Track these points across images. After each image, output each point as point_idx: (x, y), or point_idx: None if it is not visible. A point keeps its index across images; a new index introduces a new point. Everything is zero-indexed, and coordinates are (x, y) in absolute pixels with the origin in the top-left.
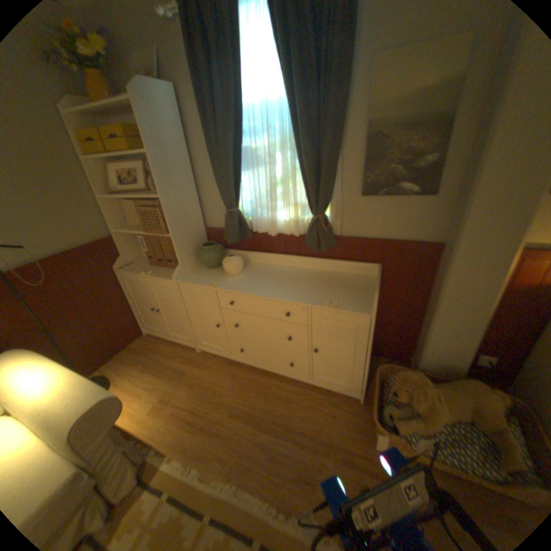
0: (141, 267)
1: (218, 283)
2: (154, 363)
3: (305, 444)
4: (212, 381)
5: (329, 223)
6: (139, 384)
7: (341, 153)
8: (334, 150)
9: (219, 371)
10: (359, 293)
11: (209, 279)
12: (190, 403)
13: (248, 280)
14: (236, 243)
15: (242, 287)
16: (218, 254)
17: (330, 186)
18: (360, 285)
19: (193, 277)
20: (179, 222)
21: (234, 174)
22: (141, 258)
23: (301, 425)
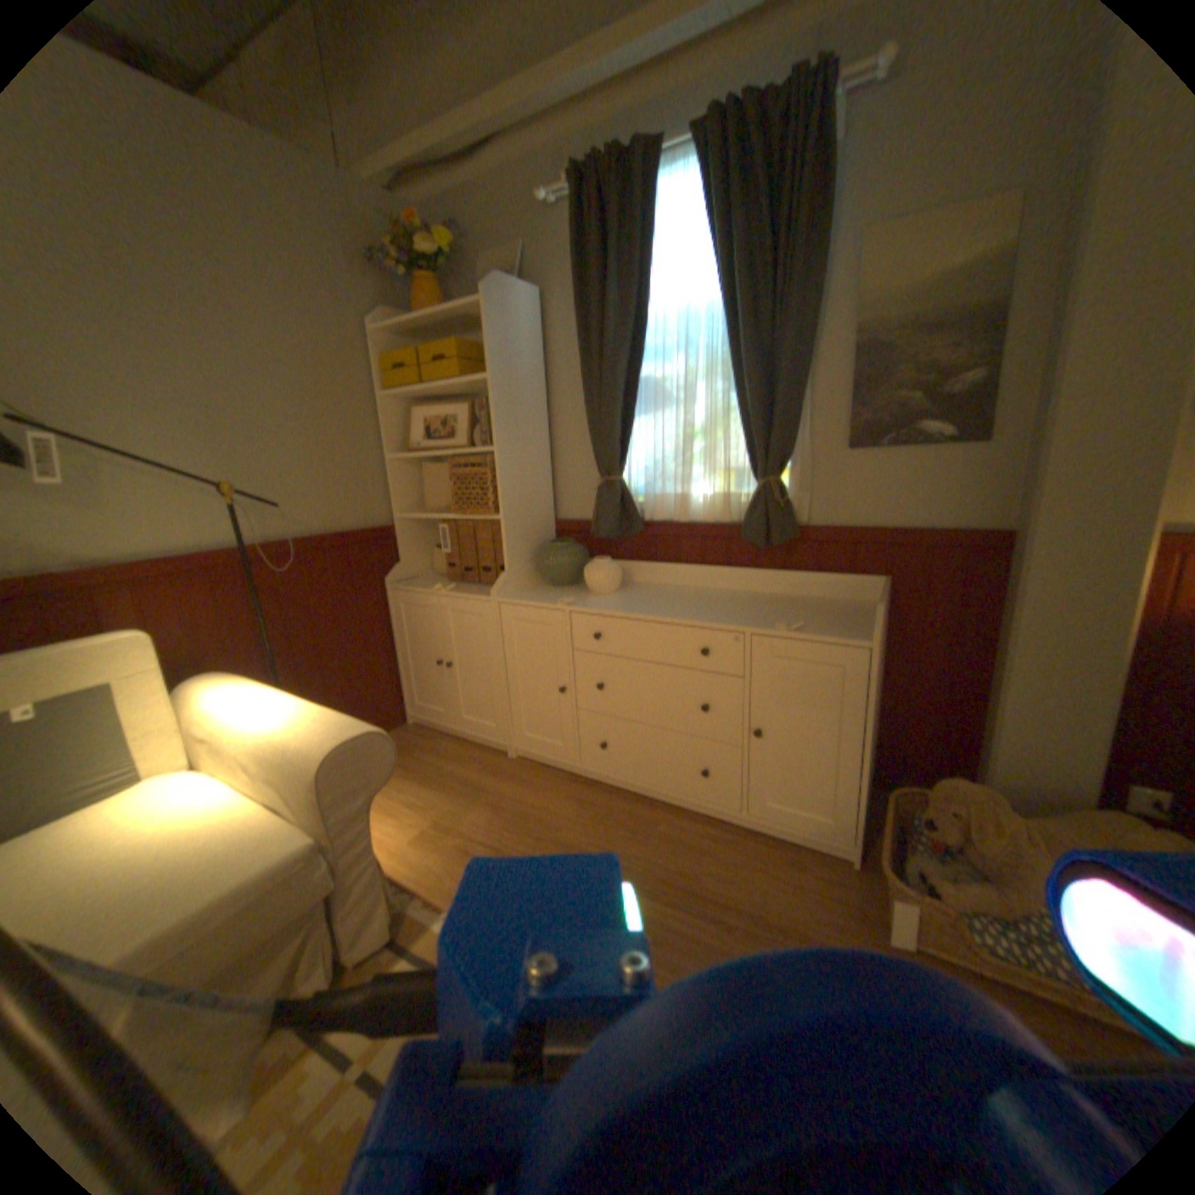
0: (432, 582)
1: (574, 599)
2: (426, 767)
3: (731, 922)
4: (537, 805)
5: (787, 493)
6: (397, 796)
7: (809, 374)
8: (798, 366)
9: (552, 790)
10: (845, 619)
11: (557, 596)
12: (494, 833)
13: (630, 599)
14: (611, 538)
15: (618, 606)
16: (575, 556)
17: (790, 427)
18: (848, 610)
19: (527, 594)
20: (516, 497)
21: (622, 416)
22: (431, 572)
23: (723, 890)
